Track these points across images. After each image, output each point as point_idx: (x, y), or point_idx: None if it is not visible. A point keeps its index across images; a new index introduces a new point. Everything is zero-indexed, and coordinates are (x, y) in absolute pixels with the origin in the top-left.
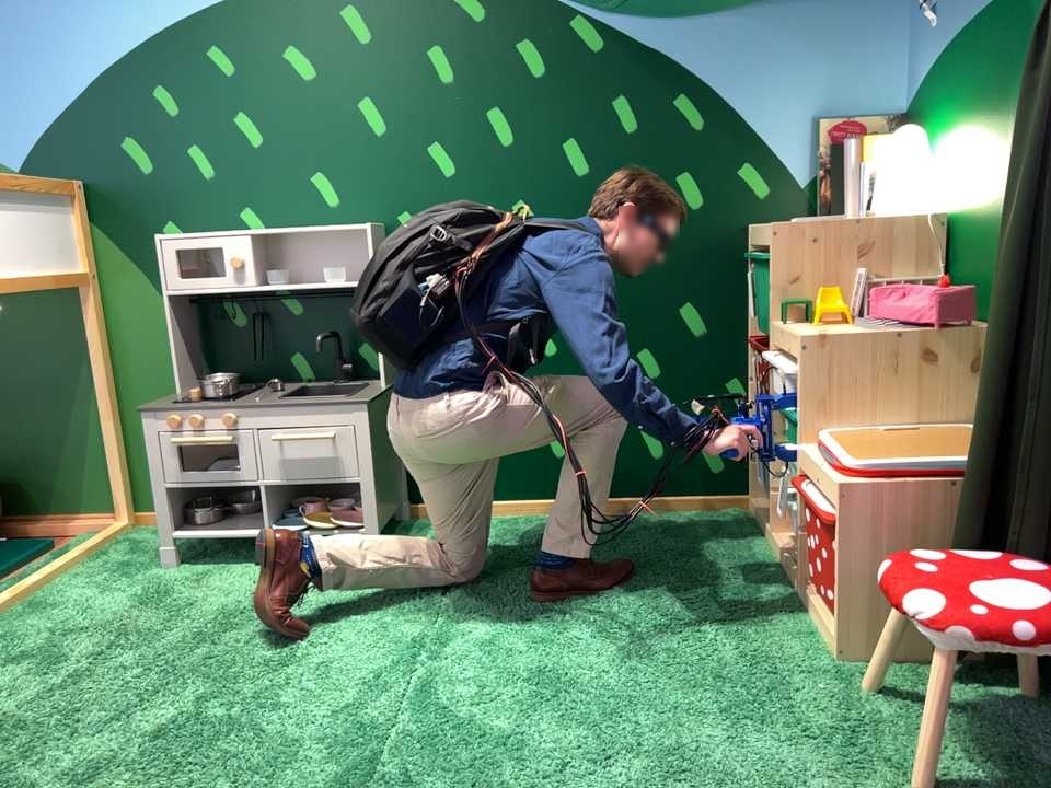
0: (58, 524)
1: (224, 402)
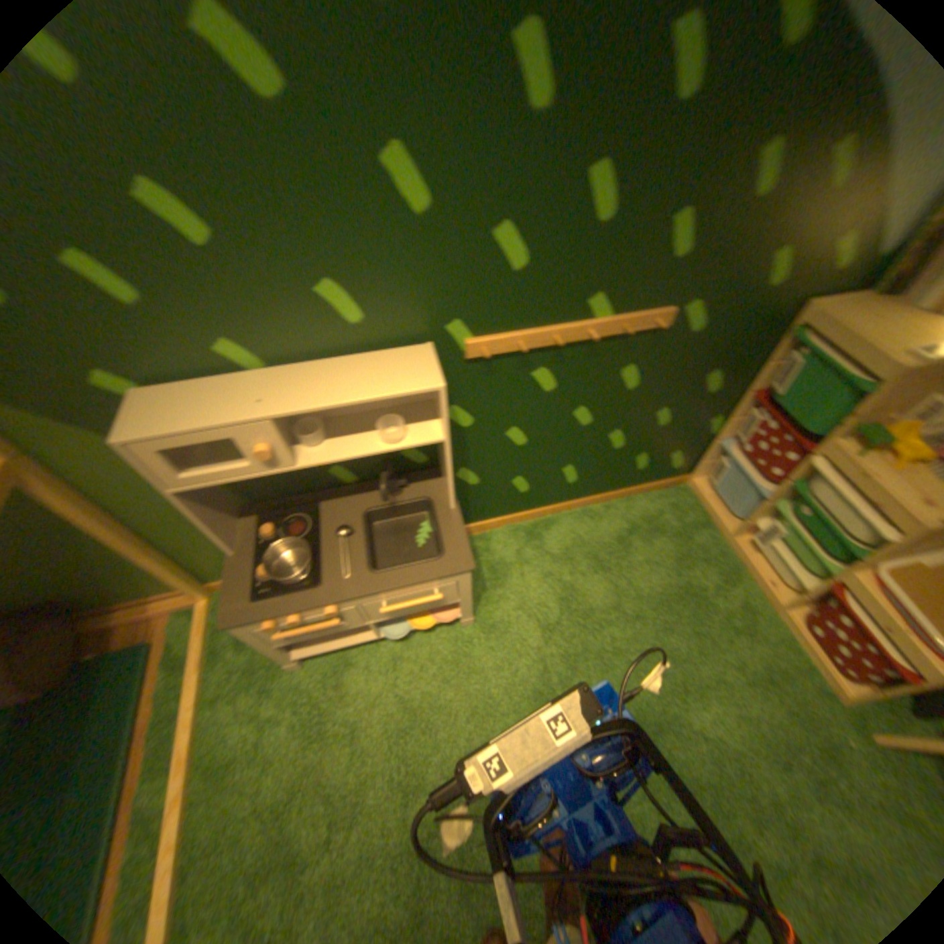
0: (139, 614)
1: (316, 586)
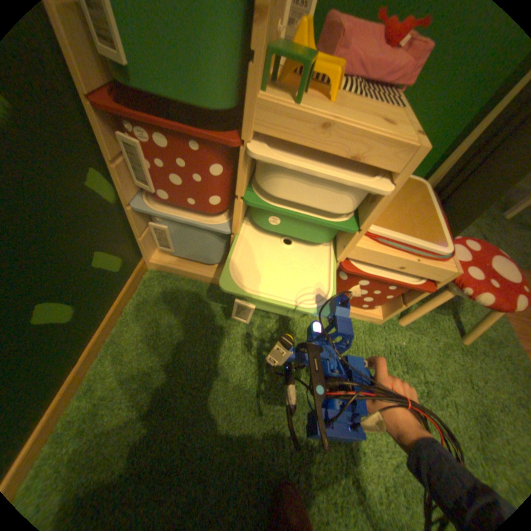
0: None
1: None
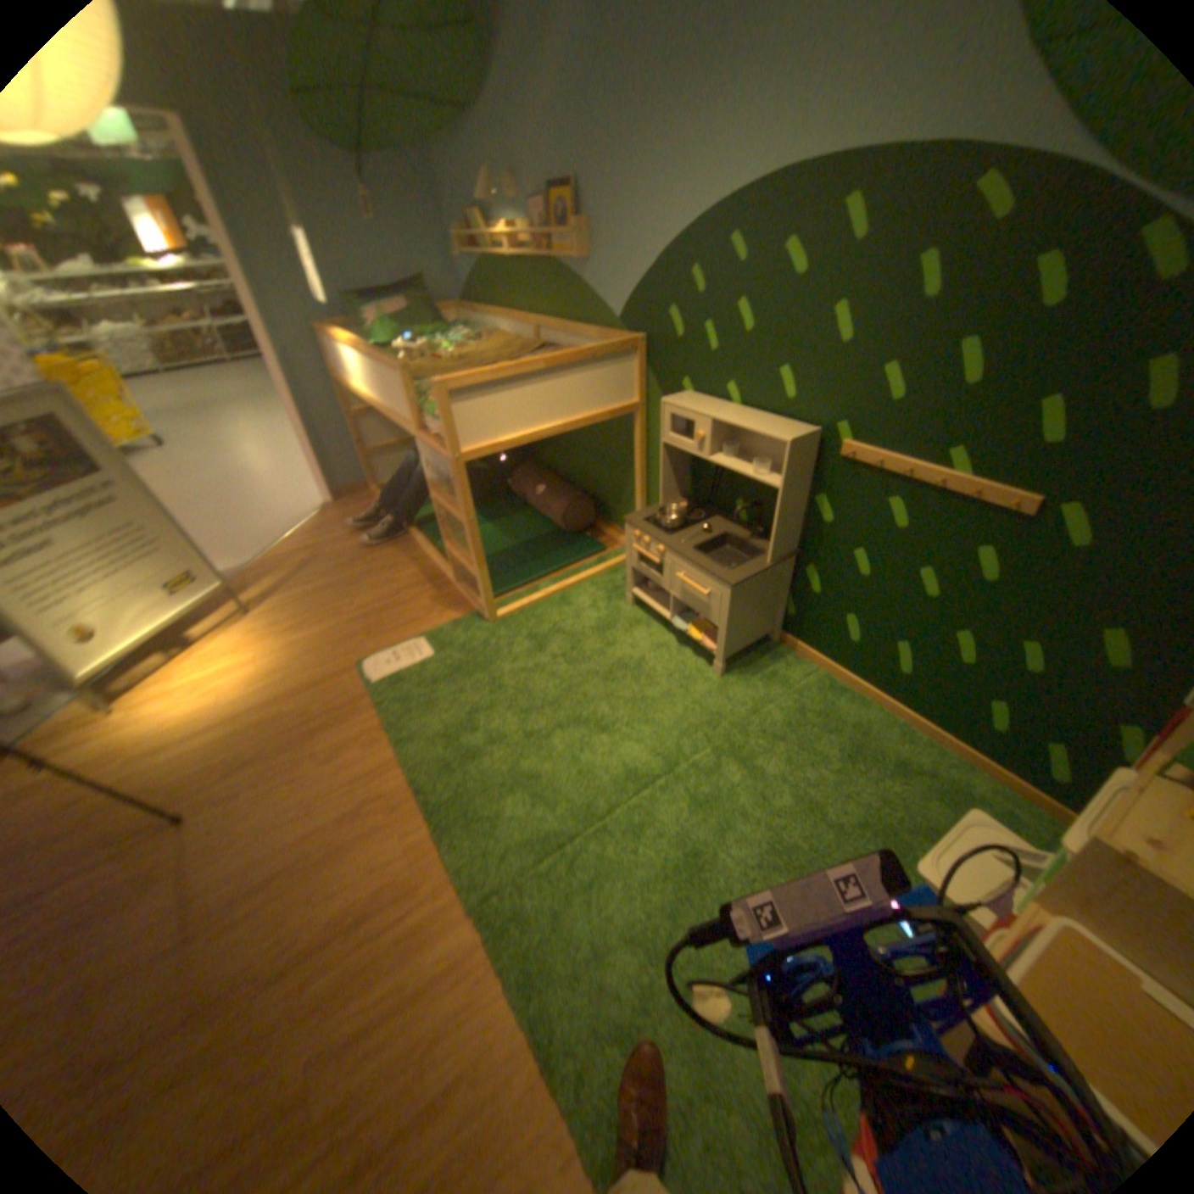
0: (615, 537)
1: (666, 536)
